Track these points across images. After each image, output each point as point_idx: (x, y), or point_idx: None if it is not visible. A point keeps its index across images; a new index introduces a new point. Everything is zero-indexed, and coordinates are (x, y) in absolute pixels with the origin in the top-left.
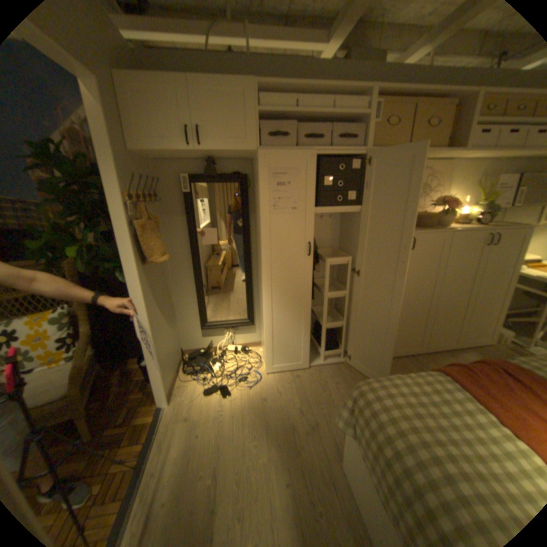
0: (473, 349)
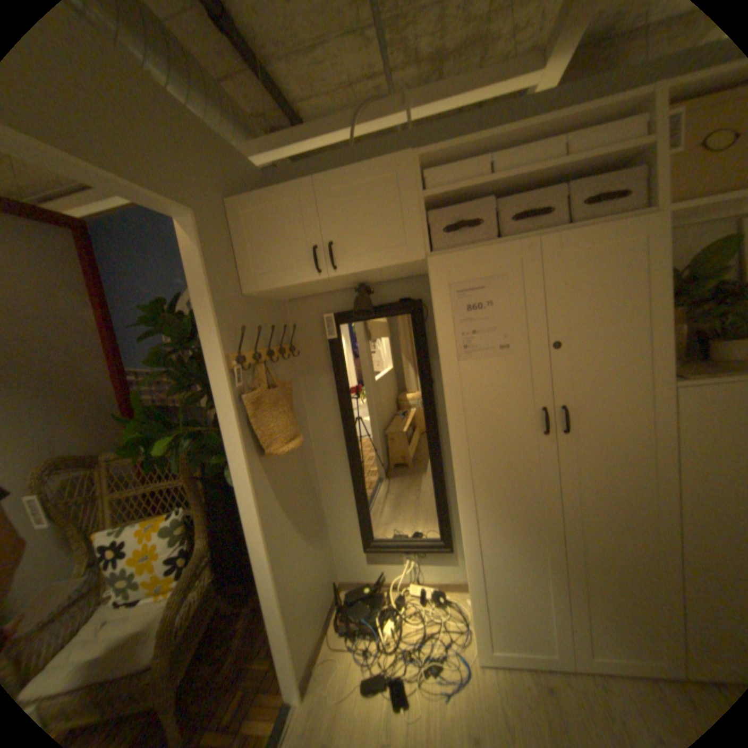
0: None
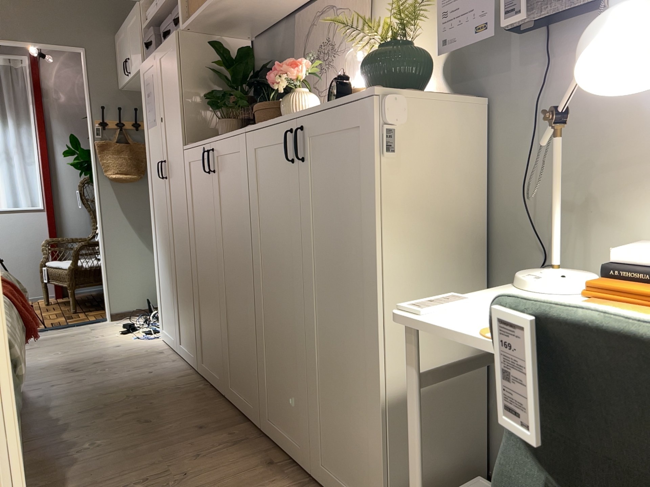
0: None
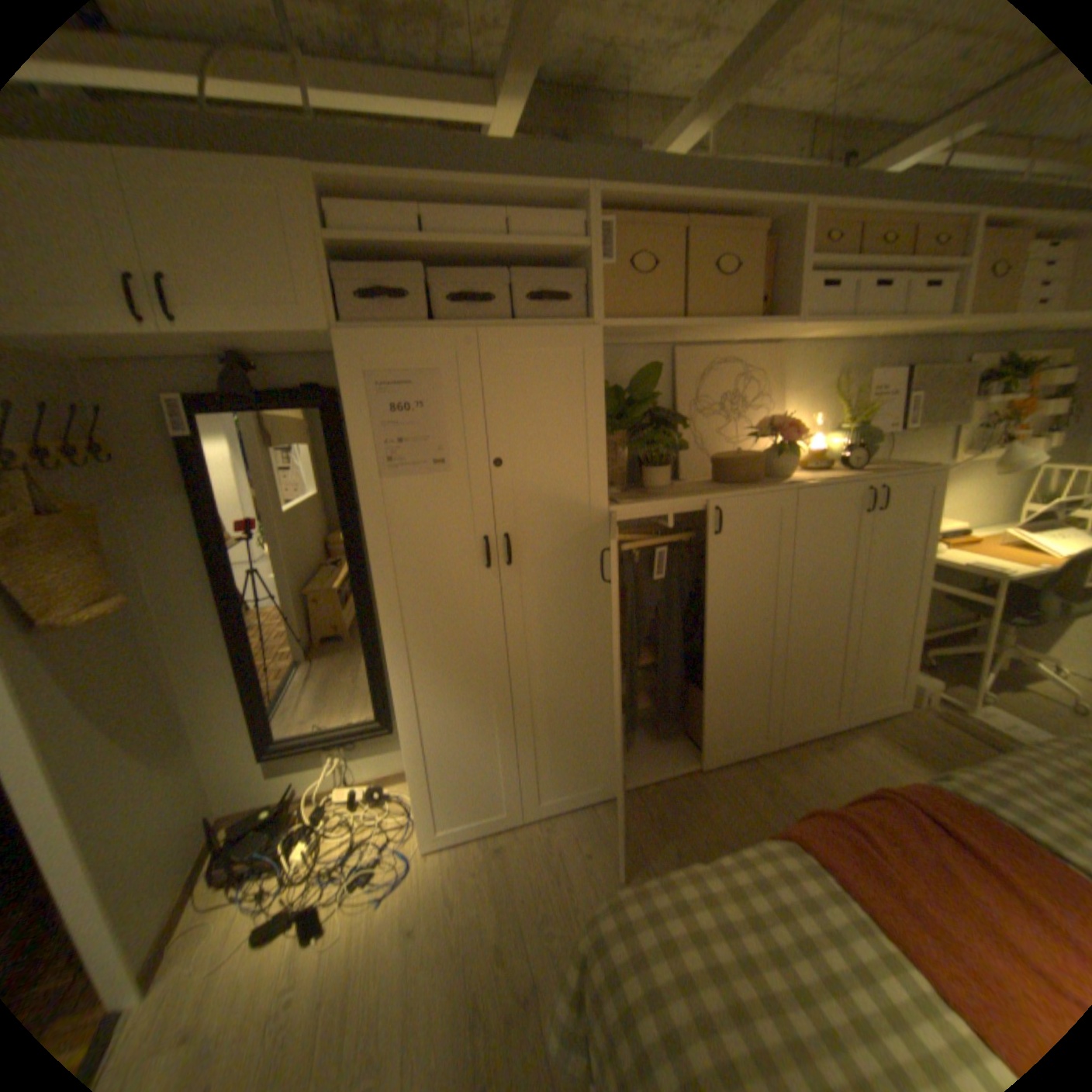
0: (870, 726)
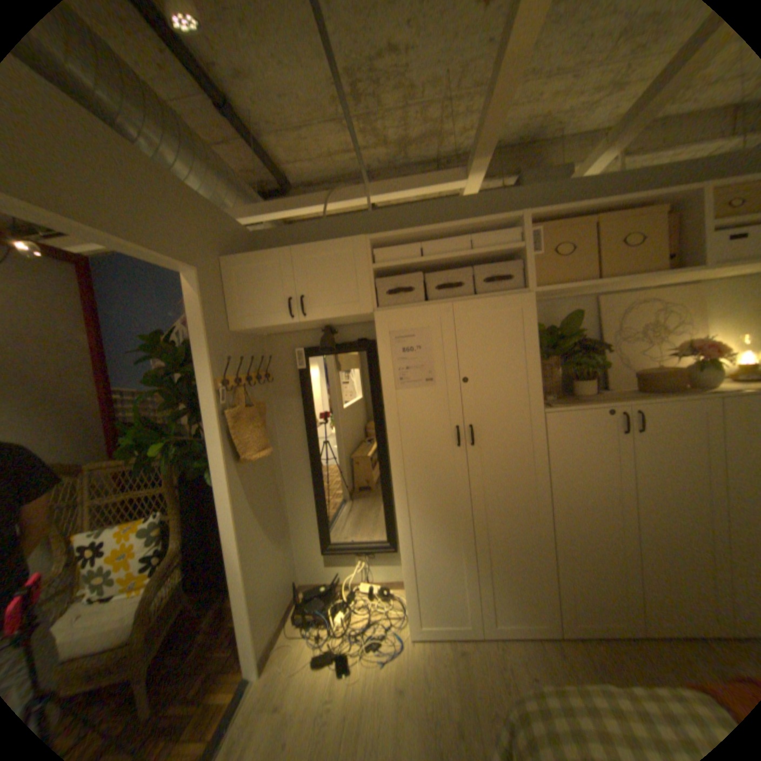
0: None
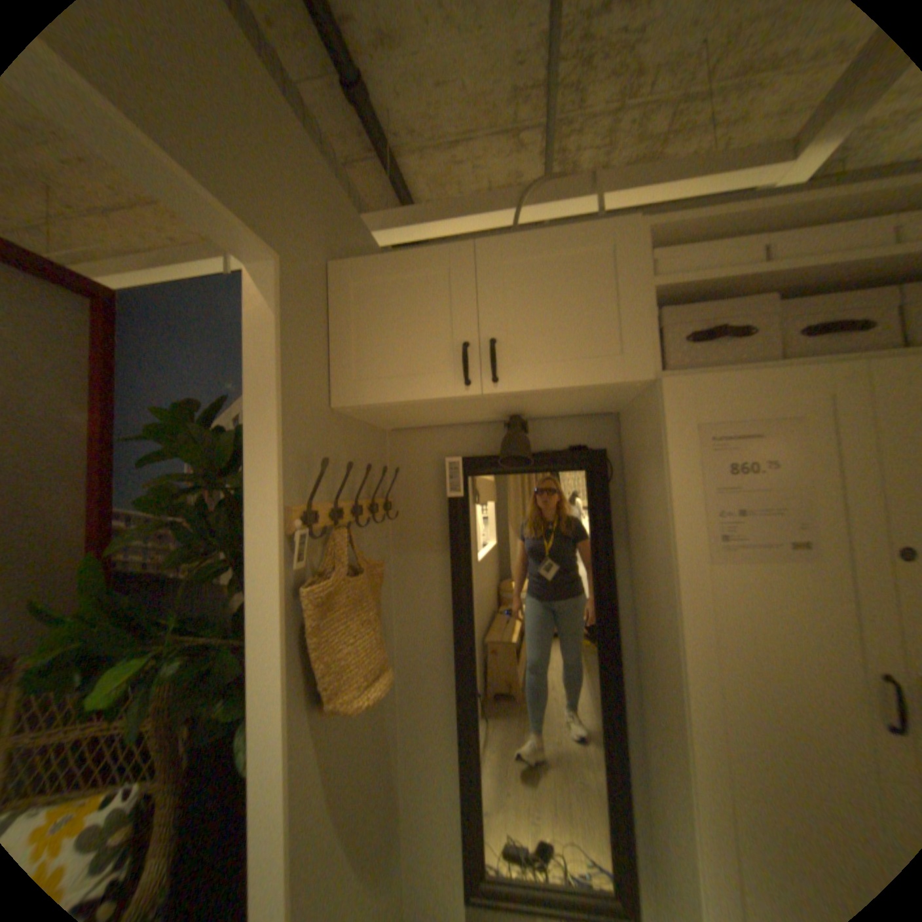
0: None
